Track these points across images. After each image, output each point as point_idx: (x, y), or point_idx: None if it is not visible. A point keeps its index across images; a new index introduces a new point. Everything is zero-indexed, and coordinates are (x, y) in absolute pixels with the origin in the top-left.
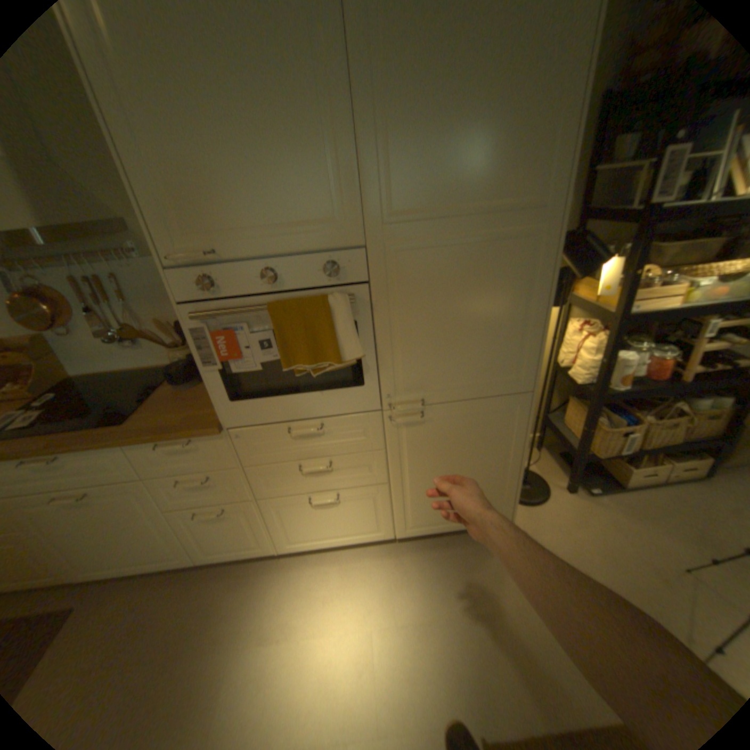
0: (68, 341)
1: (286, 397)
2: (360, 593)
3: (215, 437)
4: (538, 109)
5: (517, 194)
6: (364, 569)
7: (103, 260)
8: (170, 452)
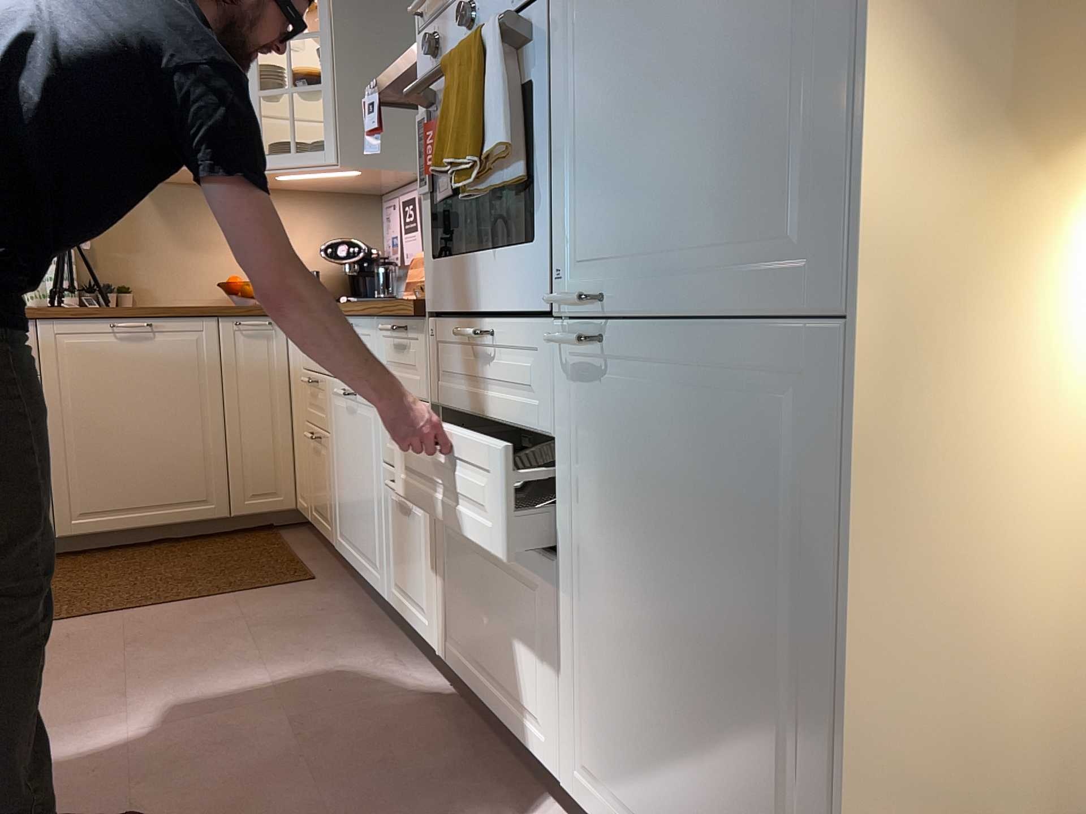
0: None
1: (472, 257)
2: None
3: (421, 329)
4: None
5: None
6: (486, 809)
7: None
8: (395, 345)
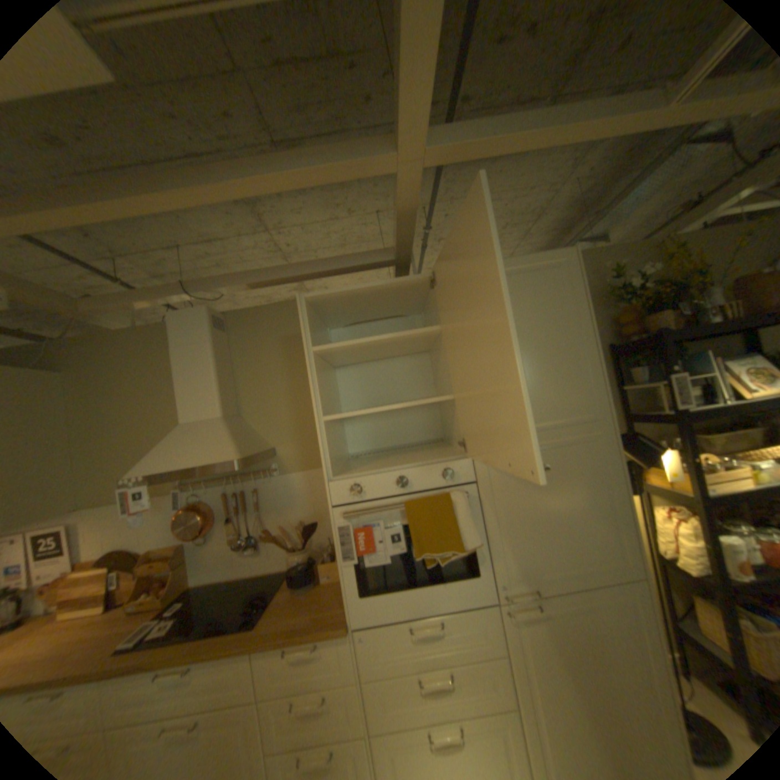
0: (201, 552)
1: (410, 592)
2: None
3: (339, 643)
4: (573, 369)
5: (575, 415)
6: None
7: (252, 479)
8: (294, 664)
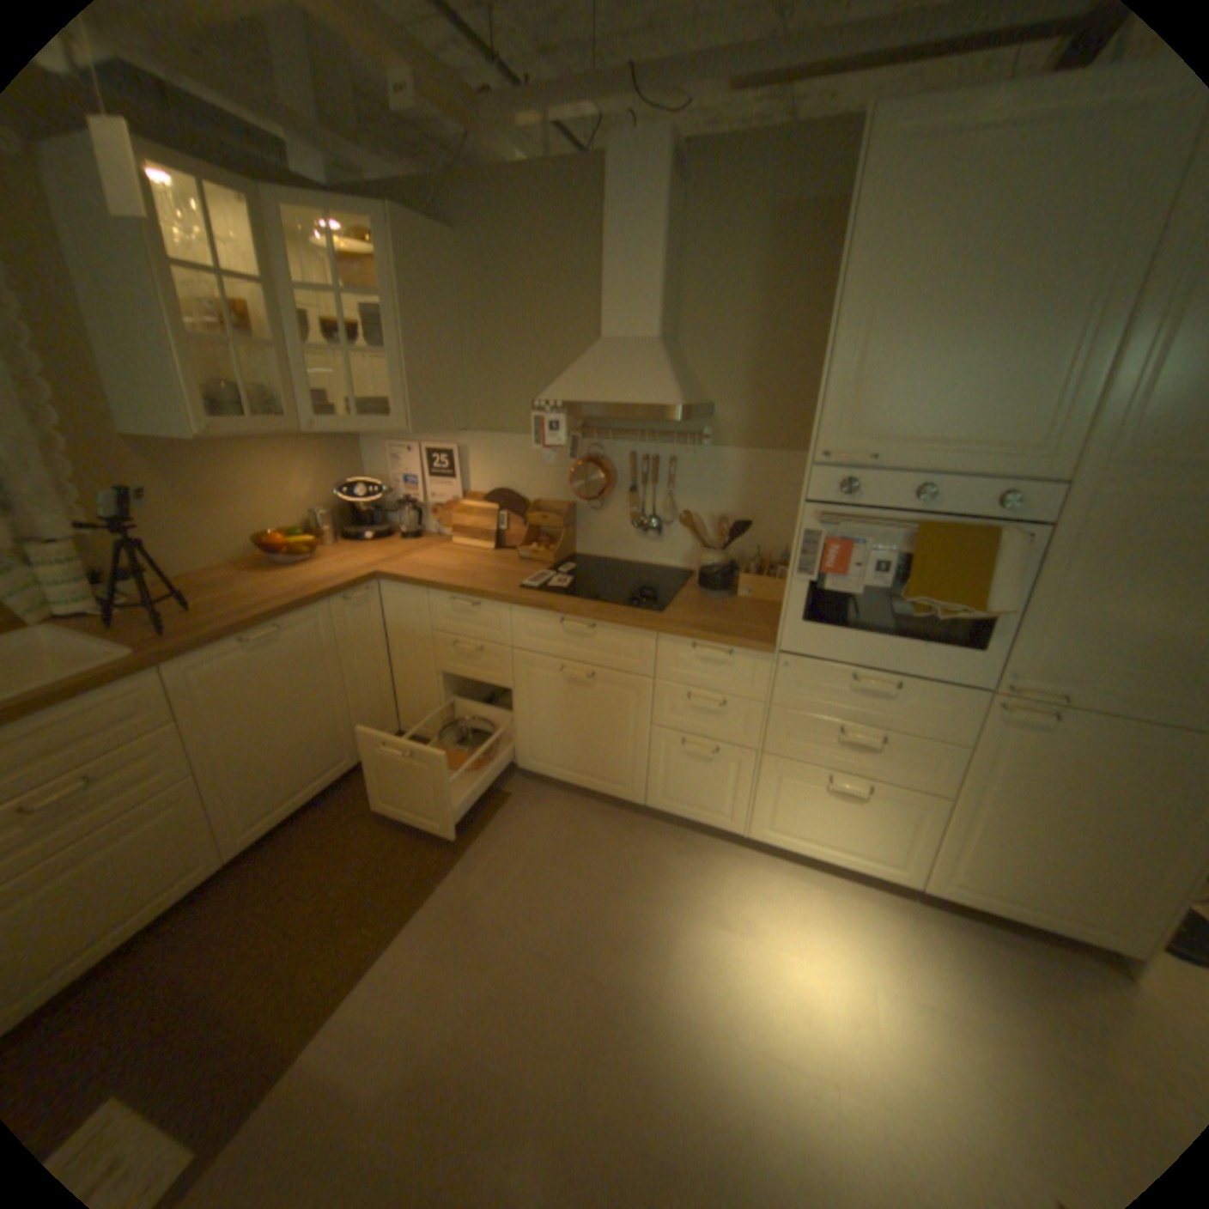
0: (595, 517)
1: (873, 635)
2: (860, 938)
3: (761, 657)
4: None
5: None
6: (866, 913)
7: (674, 442)
8: (704, 658)
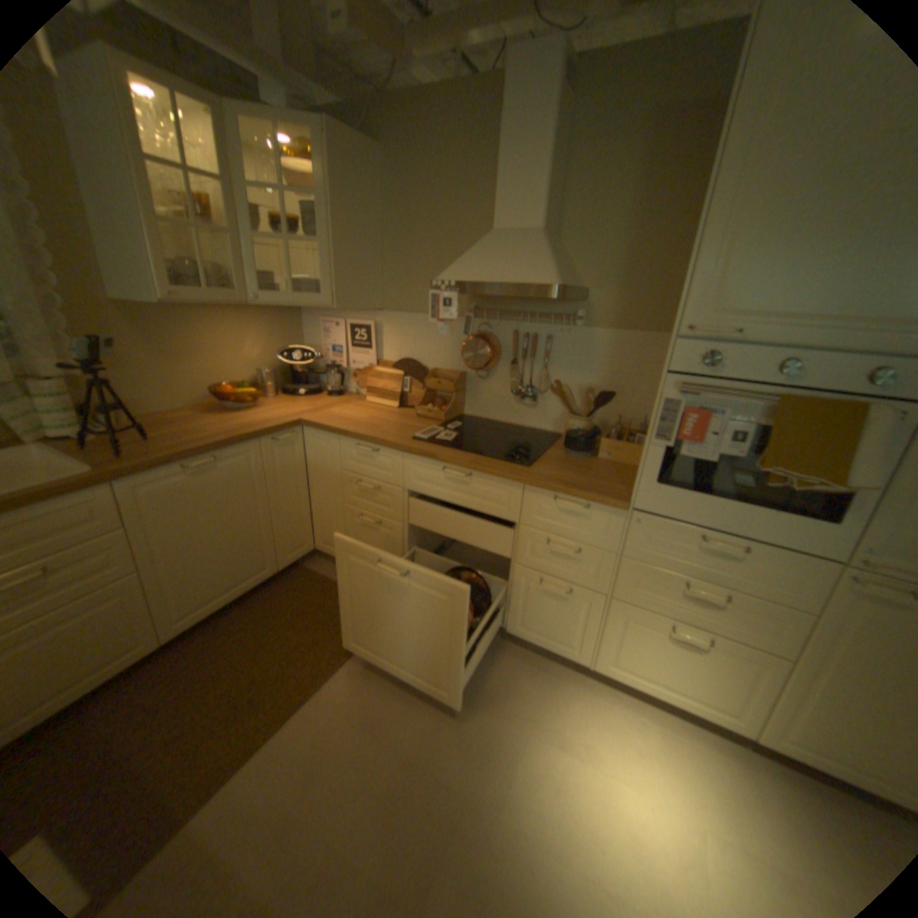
0: (481, 384)
1: (725, 500)
2: (692, 777)
3: (615, 512)
4: None
5: None
6: (698, 753)
7: (551, 322)
8: (563, 509)
